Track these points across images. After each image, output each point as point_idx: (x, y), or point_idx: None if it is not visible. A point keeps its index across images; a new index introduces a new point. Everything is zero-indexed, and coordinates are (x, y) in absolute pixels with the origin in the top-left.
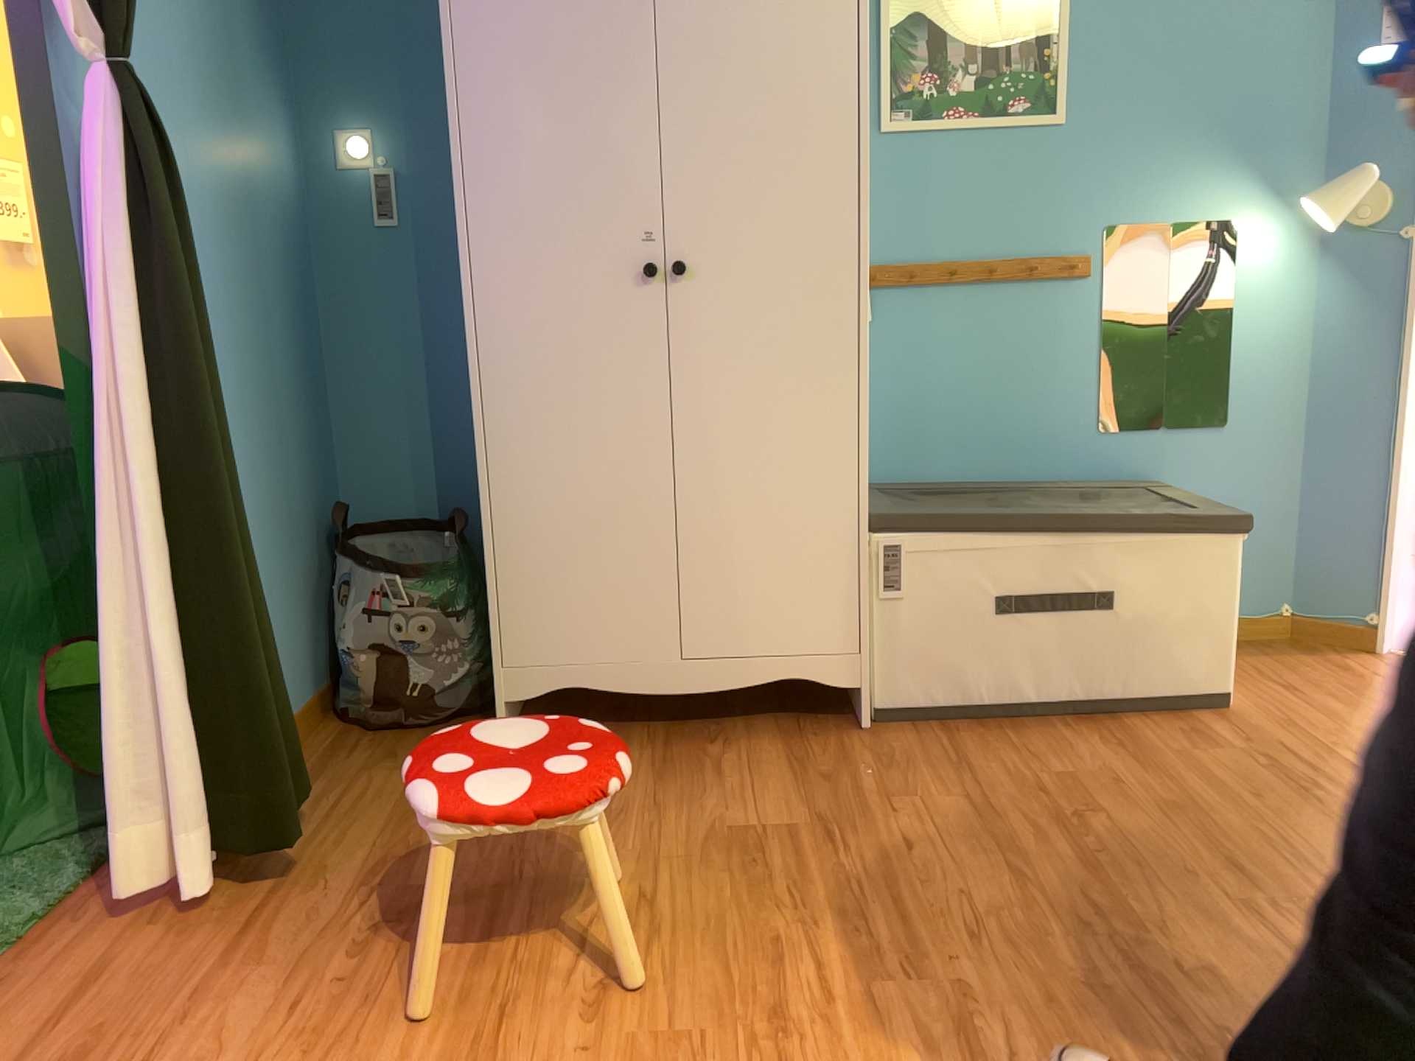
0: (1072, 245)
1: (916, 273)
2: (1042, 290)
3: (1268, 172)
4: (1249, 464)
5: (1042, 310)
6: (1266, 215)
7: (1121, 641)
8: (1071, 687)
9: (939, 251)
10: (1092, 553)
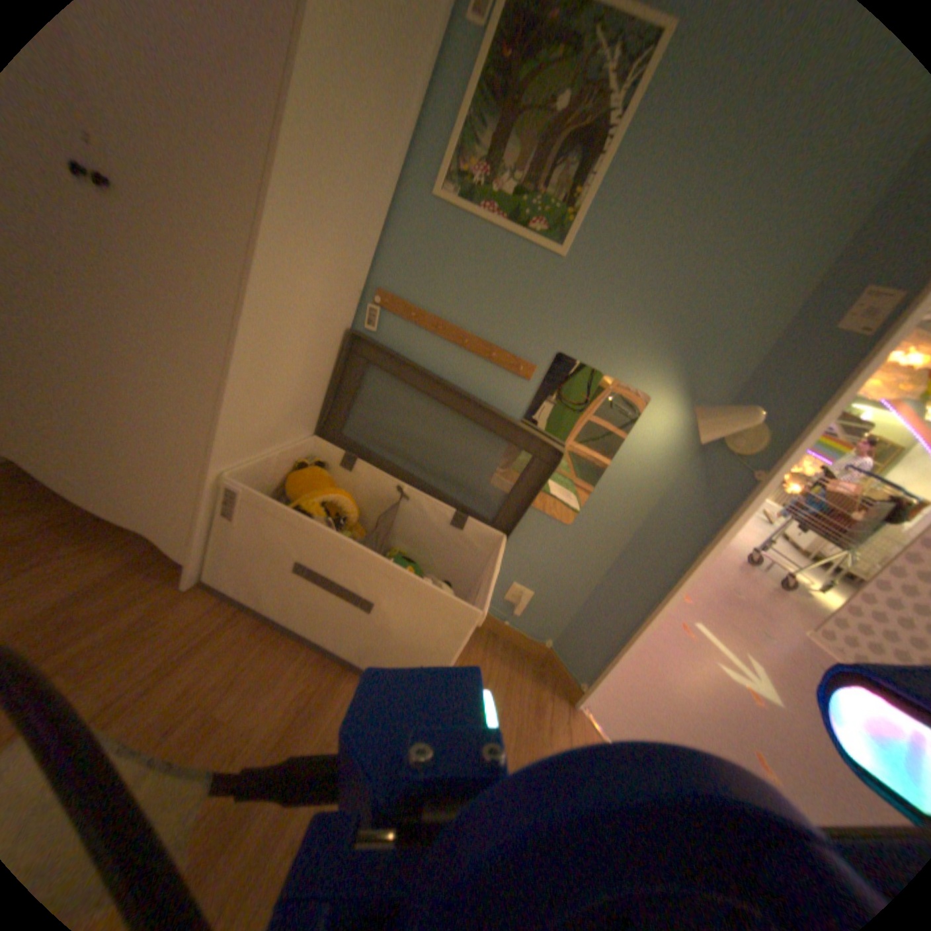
0: (529, 353)
1: (410, 315)
2: (495, 373)
3: (694, 375)
4: (572, 555)
5: (489, 386)
6: (673, 405)
7: (373, 635)
8: (331, 640)
9: (440, 309)
10: (374, 572)
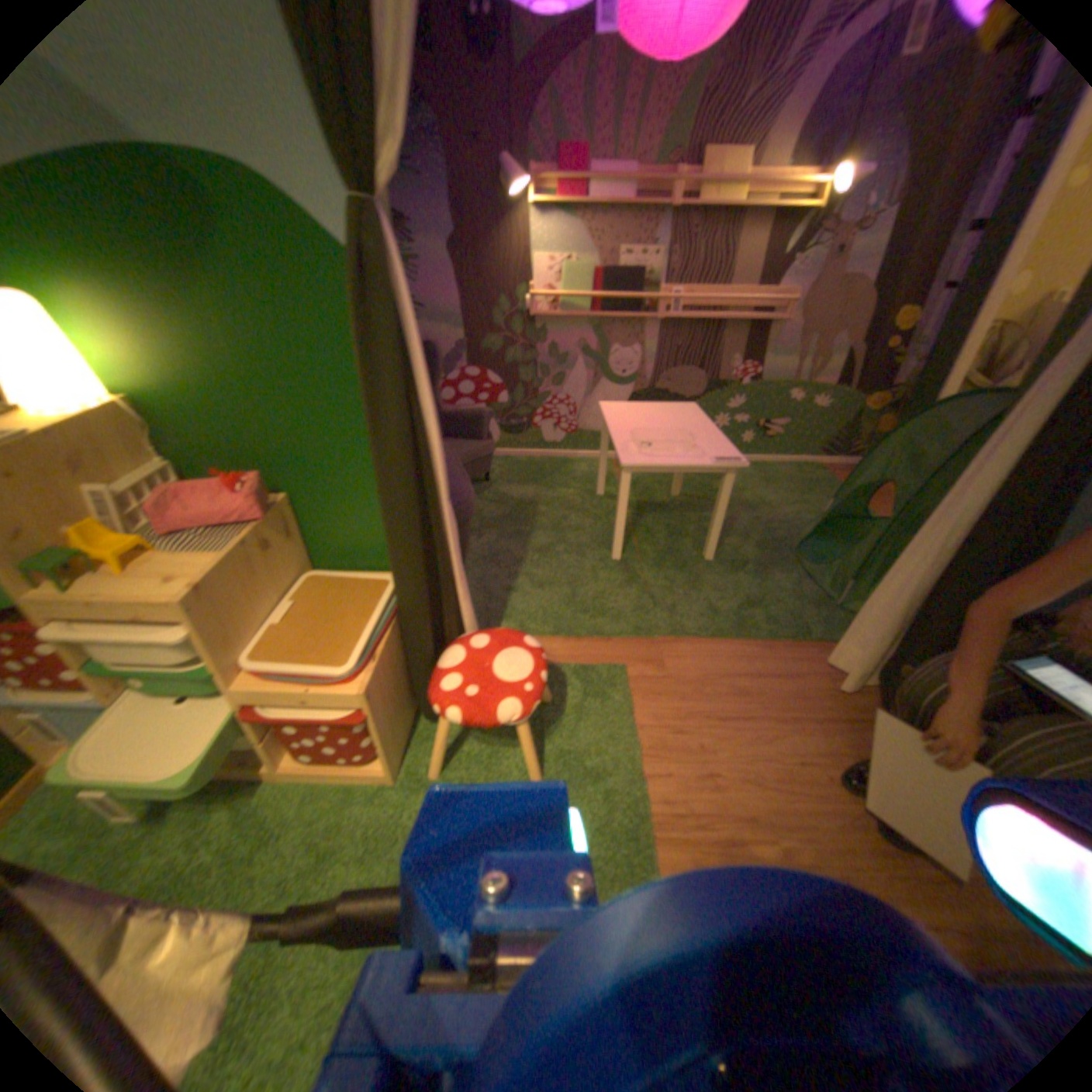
0: None
1: None
2: None
3: None
4: None
5: None
6: None
7: None
8: None
9: None
10: None
